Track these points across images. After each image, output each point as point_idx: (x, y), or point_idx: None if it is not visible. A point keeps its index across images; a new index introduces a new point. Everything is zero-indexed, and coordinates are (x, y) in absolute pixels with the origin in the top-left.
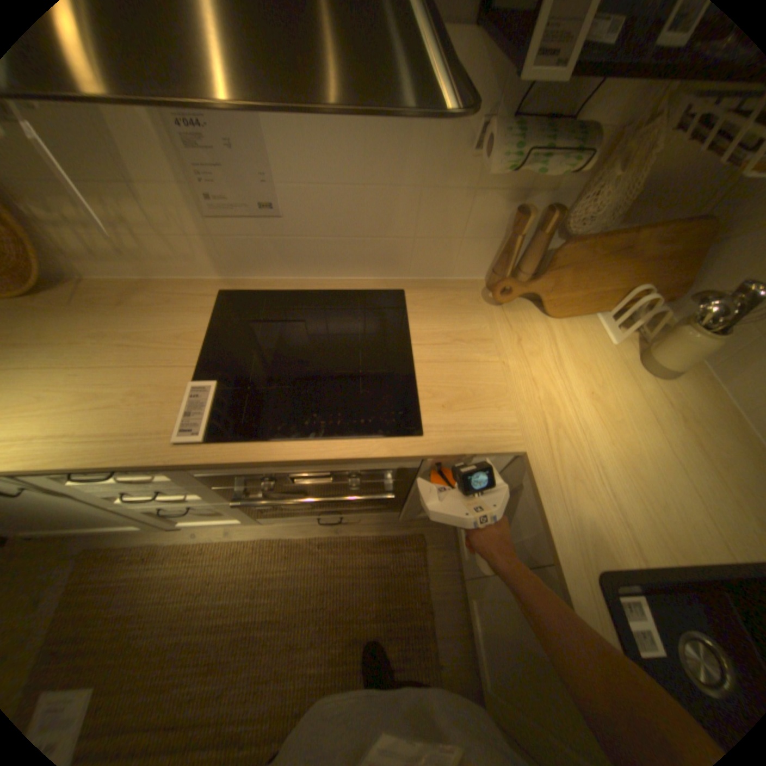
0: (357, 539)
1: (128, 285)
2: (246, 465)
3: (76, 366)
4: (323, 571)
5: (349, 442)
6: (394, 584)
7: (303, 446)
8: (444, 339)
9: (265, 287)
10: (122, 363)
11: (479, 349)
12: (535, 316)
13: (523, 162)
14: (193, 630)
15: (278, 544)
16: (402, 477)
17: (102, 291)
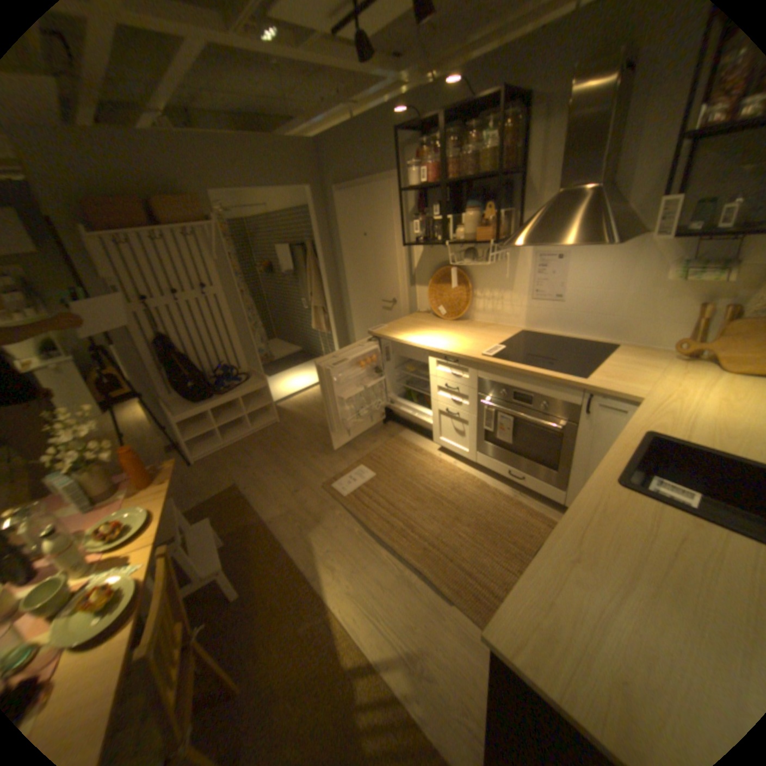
0: (526, 507)
1: (487, 324)
2: (501, 367)
3: (460, 336)
4: (495, 504)
5: (547, 371)
6: (537, 539)
7: (526, 367)
8: (629, 362)
9: (542, 335)
10: (474, 338)
11: (650, 369)
12: (712, 370)
13: (684, 275)
14: (419, 483)
15: (477, 480)
16: (570, 422)
17: (477, 324)
